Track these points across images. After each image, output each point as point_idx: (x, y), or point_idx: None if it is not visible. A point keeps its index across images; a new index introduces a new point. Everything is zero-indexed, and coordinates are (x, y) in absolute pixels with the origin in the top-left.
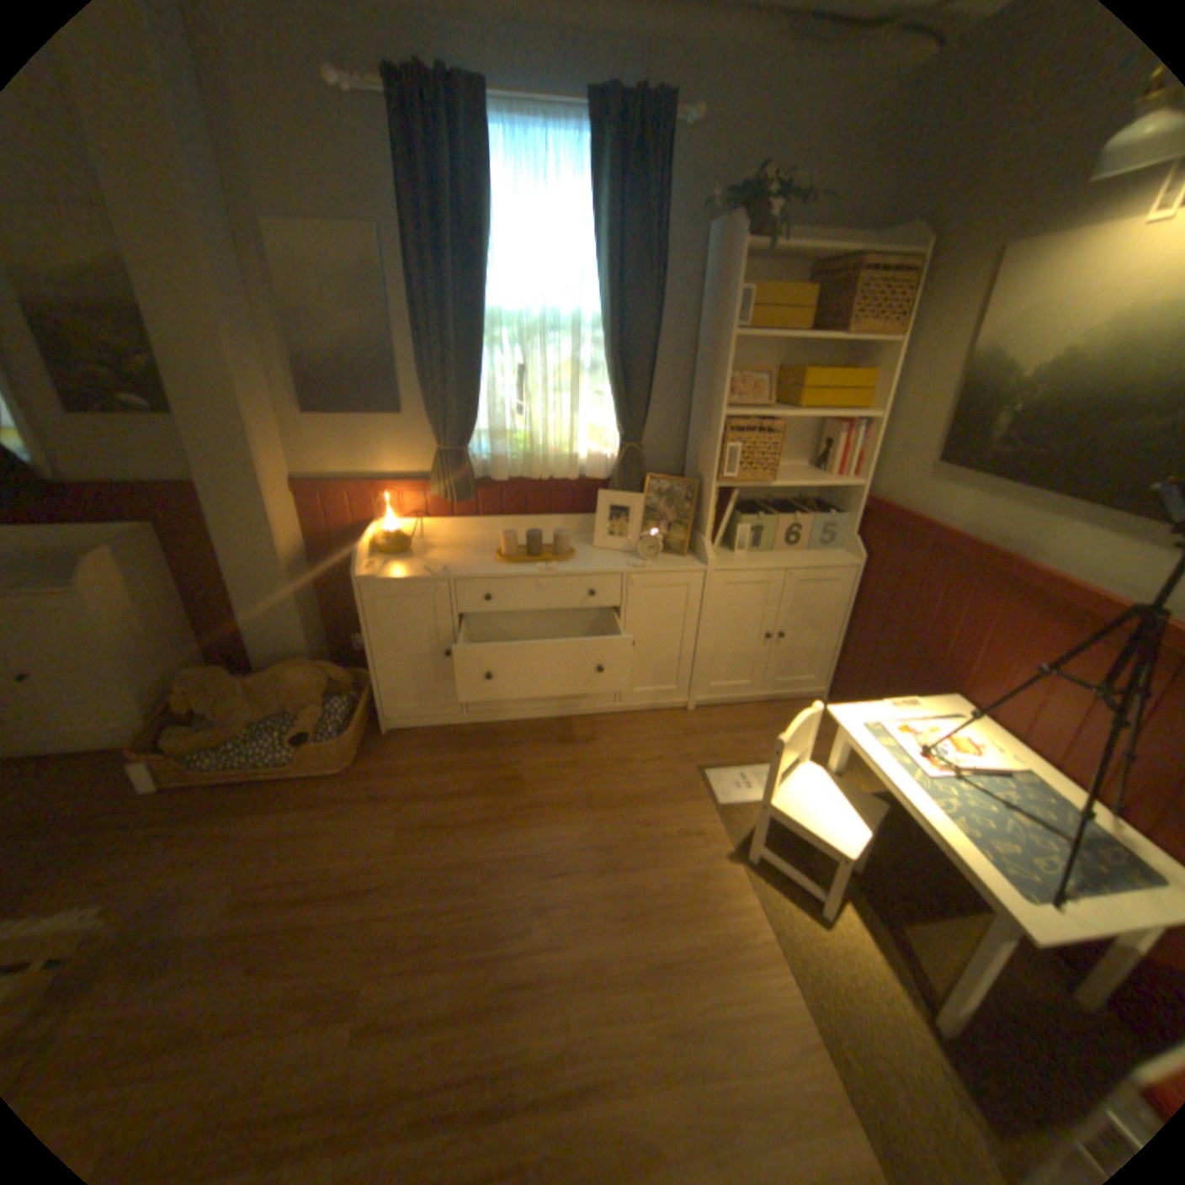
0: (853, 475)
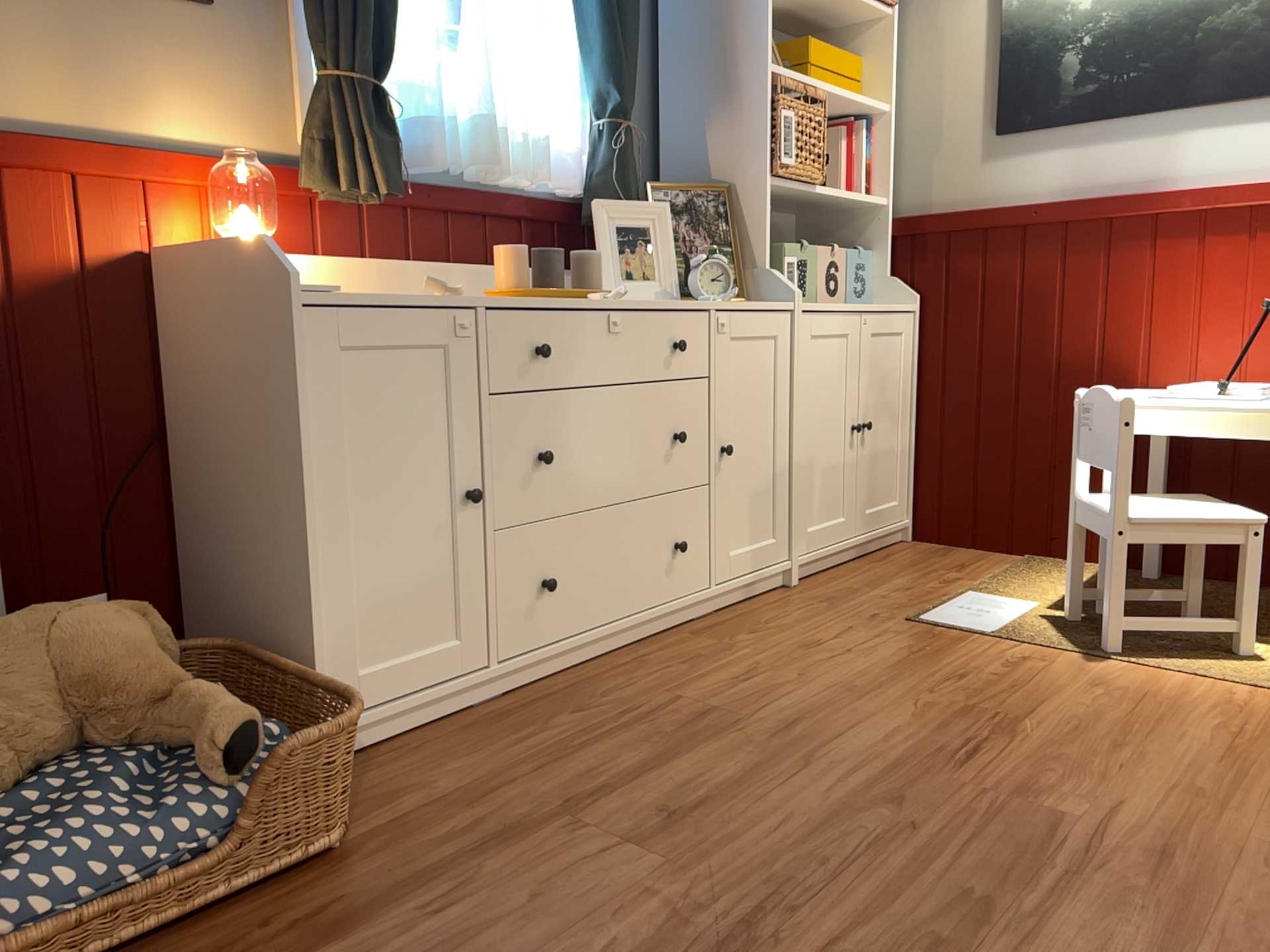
0: (866, 194)
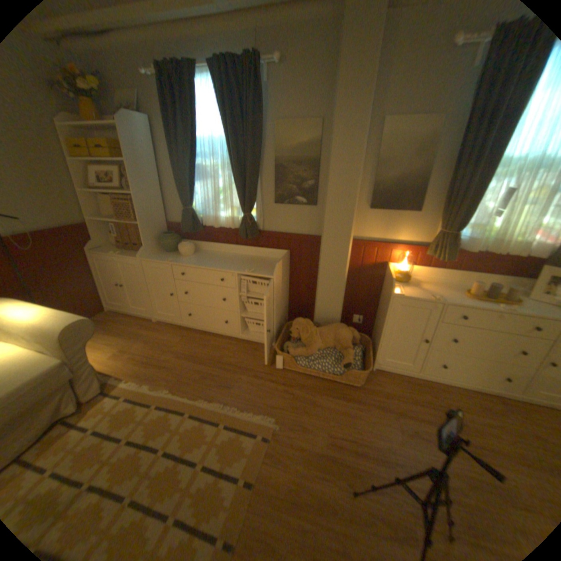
0: None
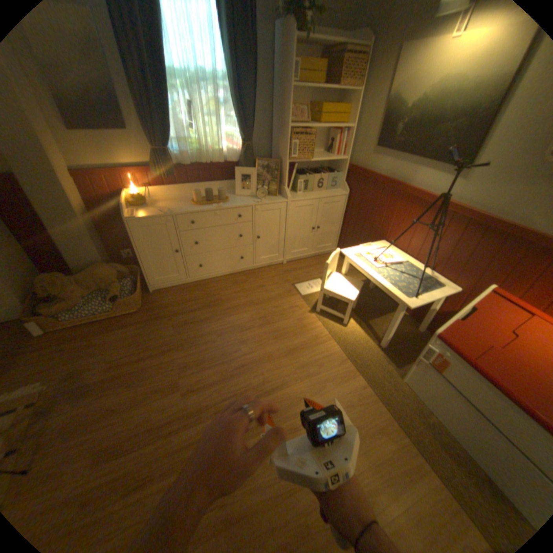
0: (342, 154)
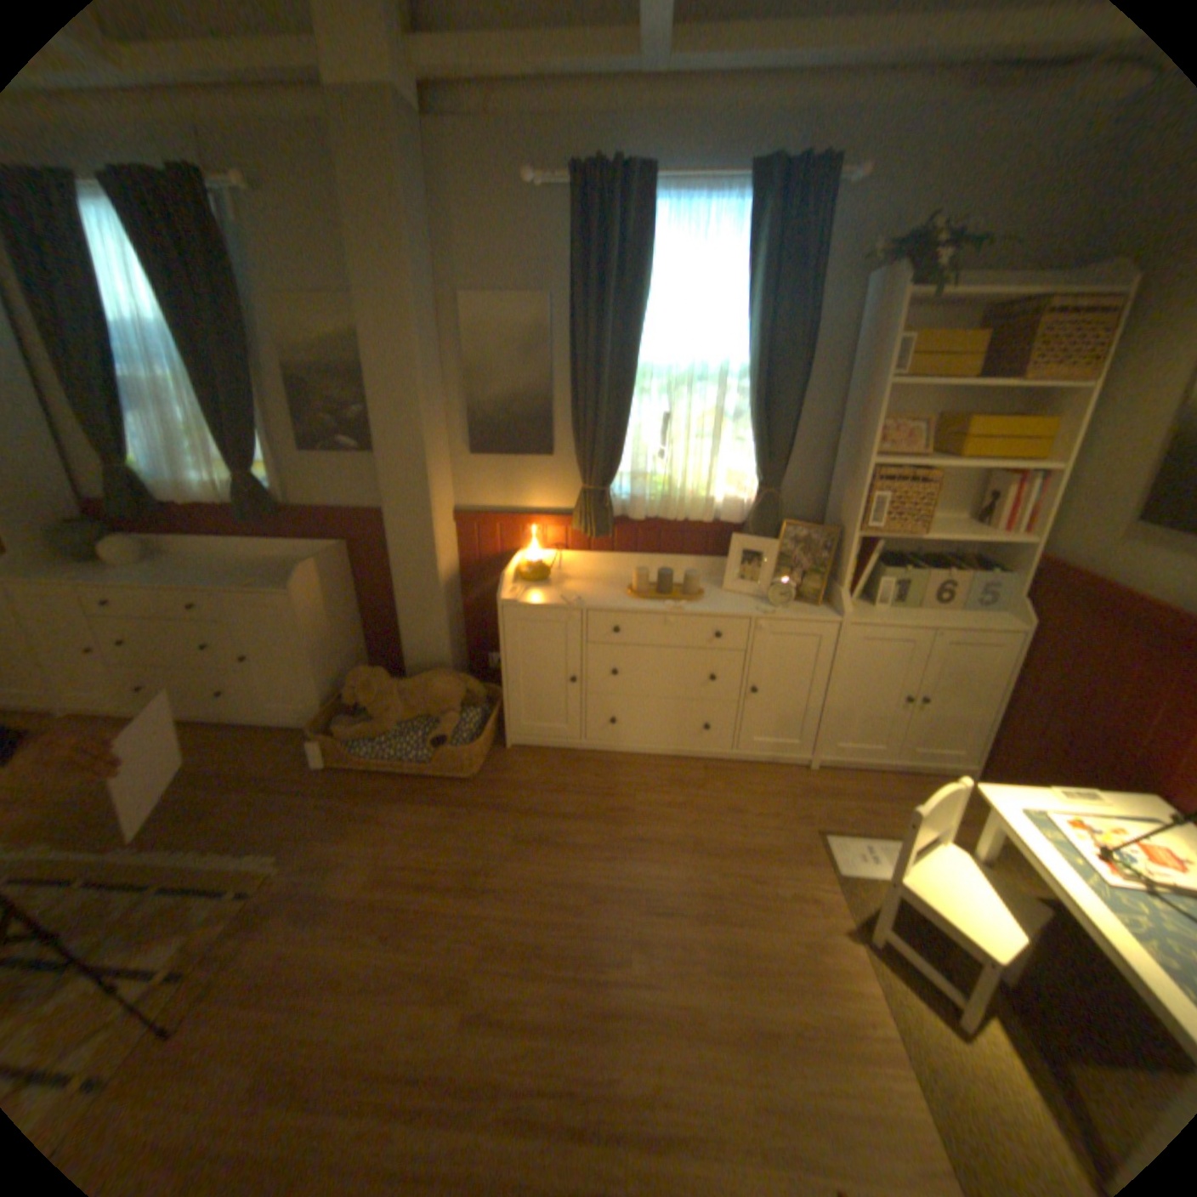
0: (1025, 531)
